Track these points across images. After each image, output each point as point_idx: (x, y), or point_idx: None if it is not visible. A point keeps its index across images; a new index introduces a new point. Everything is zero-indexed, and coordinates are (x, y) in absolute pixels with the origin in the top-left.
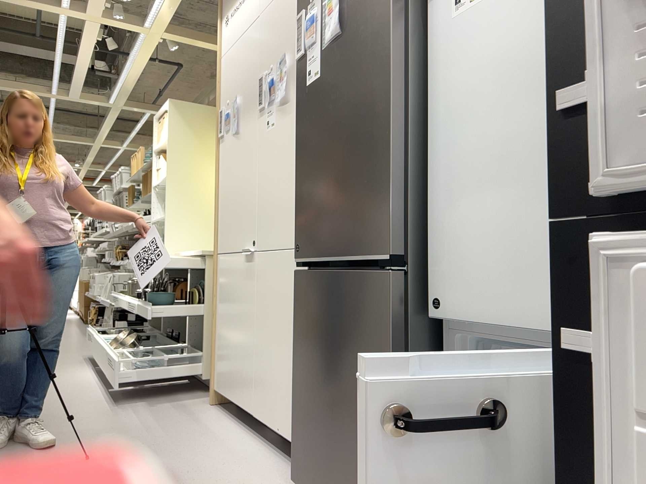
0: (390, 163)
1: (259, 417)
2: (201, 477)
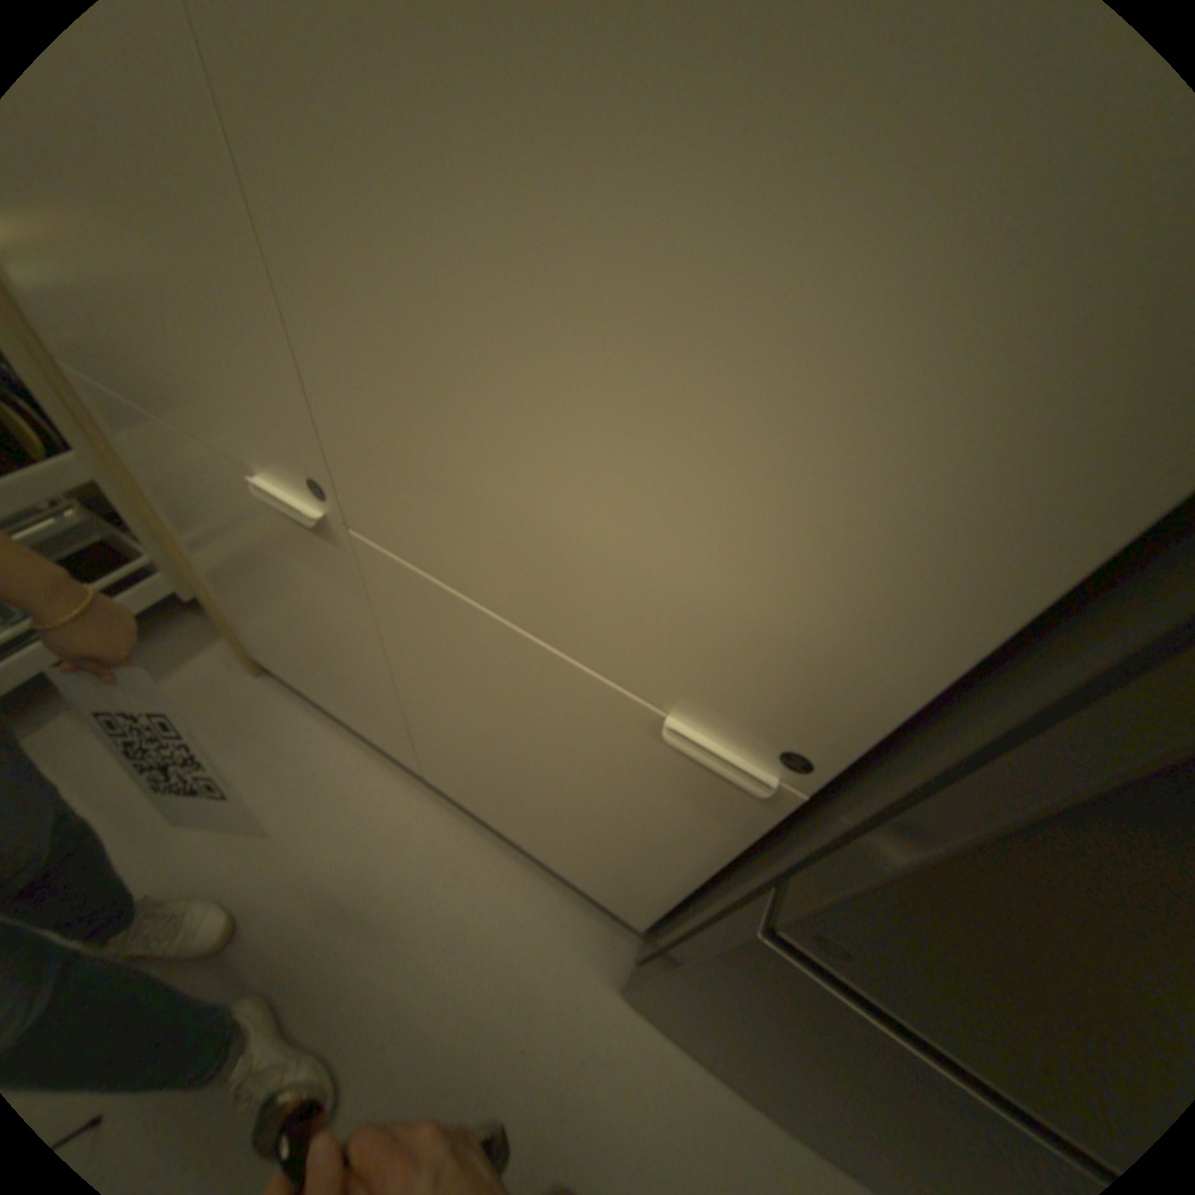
0: None
1: (445, 789)
2: (428, 1030)
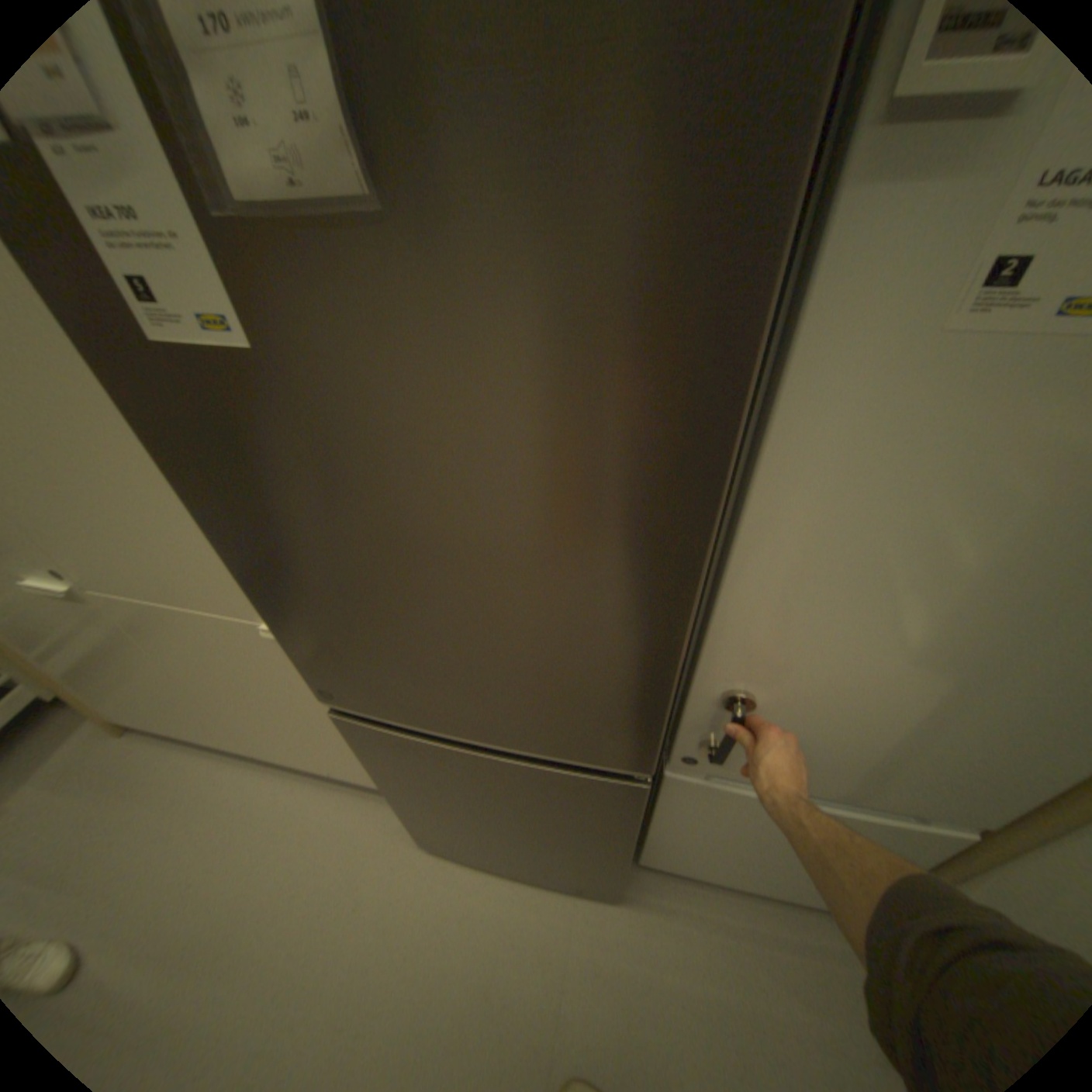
0: (666, 681)
1: (268, 759)
2: (281, 923)
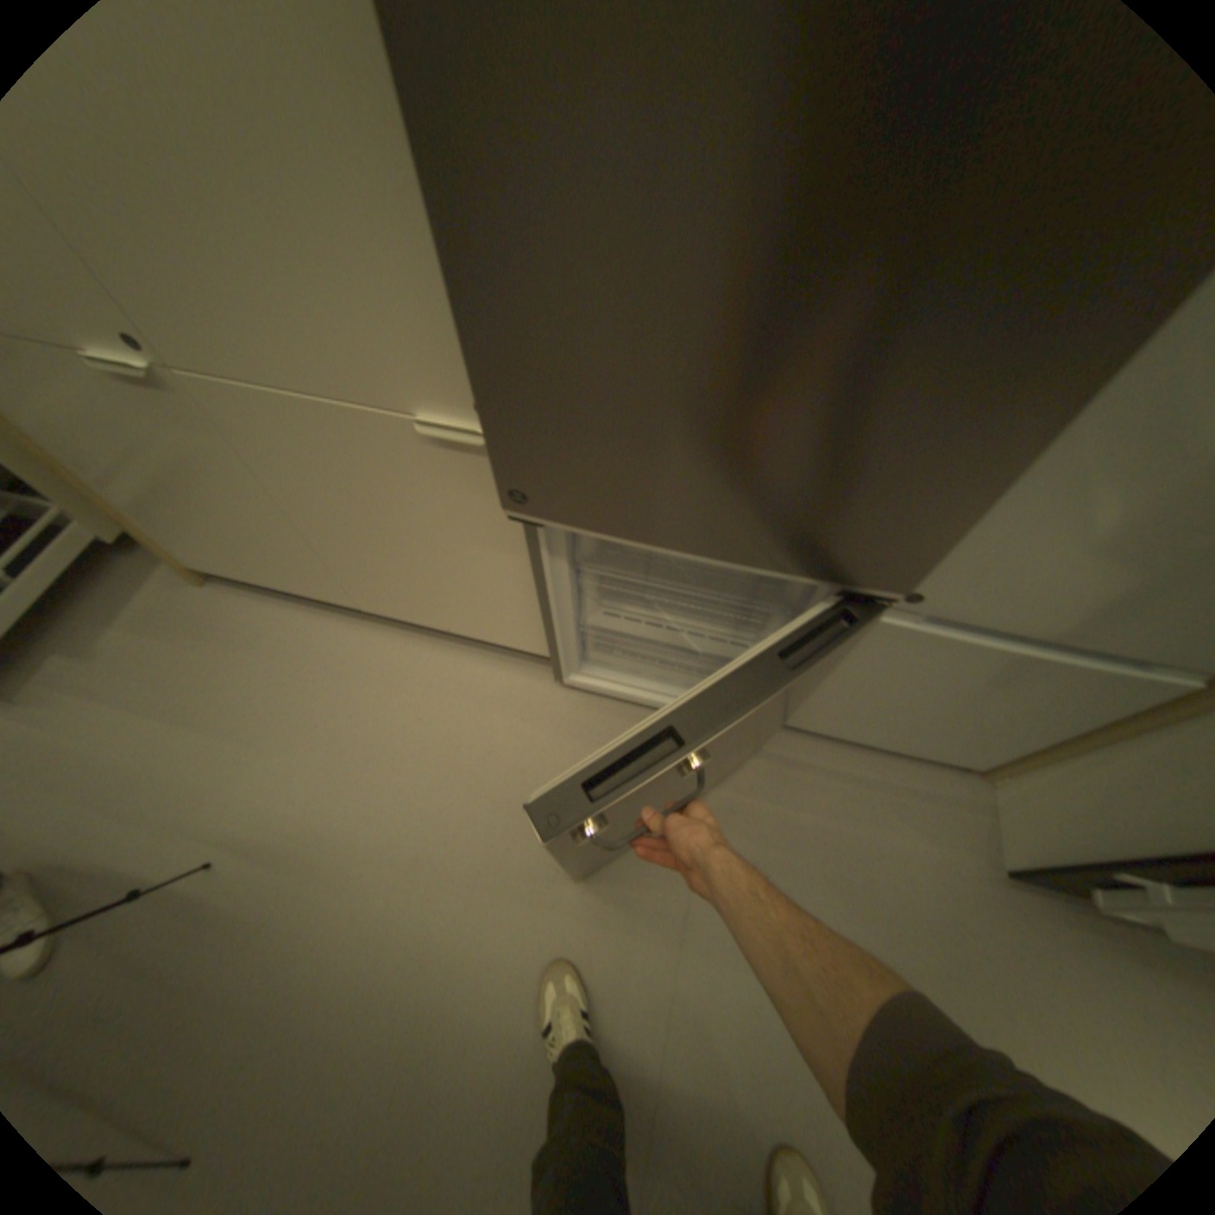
0: (1035, 446)
1: (377, 612)
2: (417, 760)
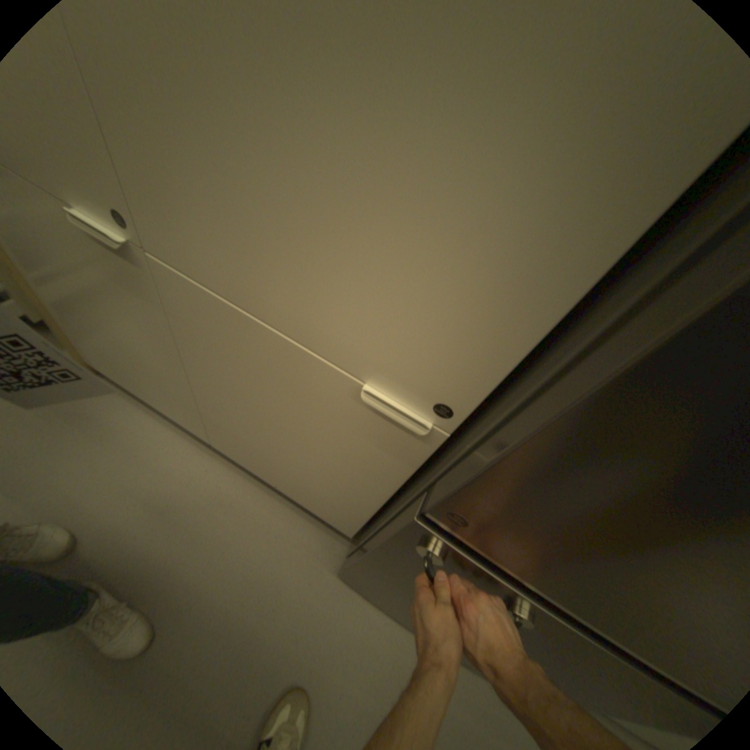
0: None
1: (226, 453)
2: (211, 601)
